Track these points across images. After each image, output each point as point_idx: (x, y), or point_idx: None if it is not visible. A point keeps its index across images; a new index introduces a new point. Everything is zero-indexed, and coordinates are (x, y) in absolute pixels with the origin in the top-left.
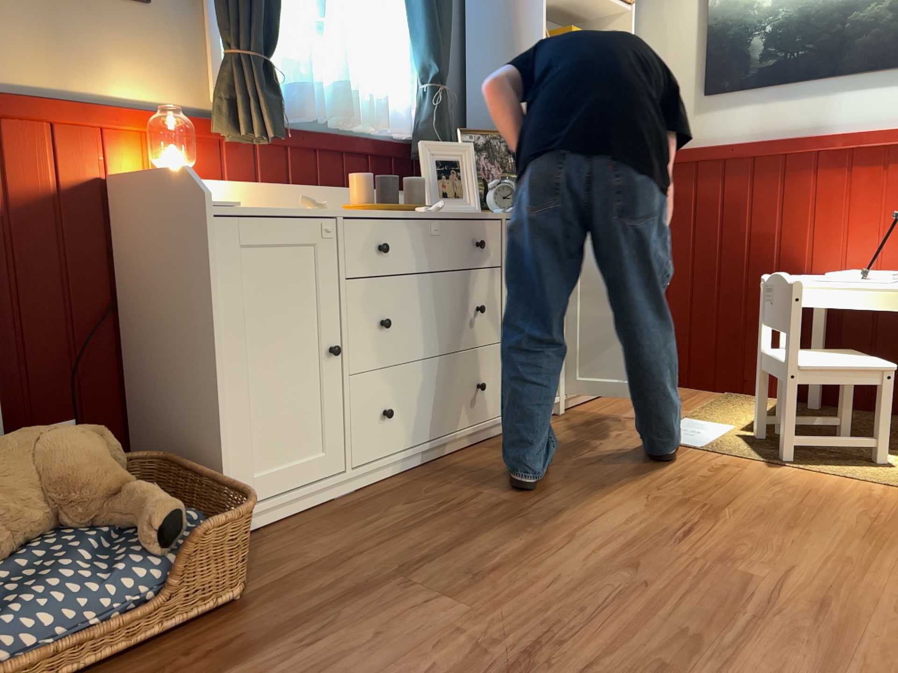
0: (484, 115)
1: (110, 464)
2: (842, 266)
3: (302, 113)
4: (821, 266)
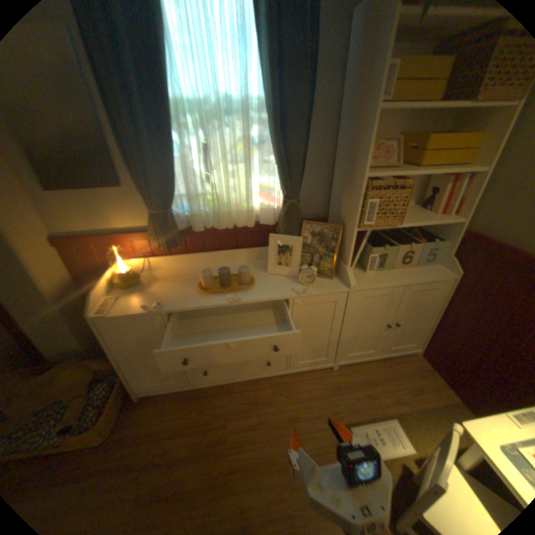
0: (335, 204)
1: (85, 381)
2: None
3: (194, 228)
4: None
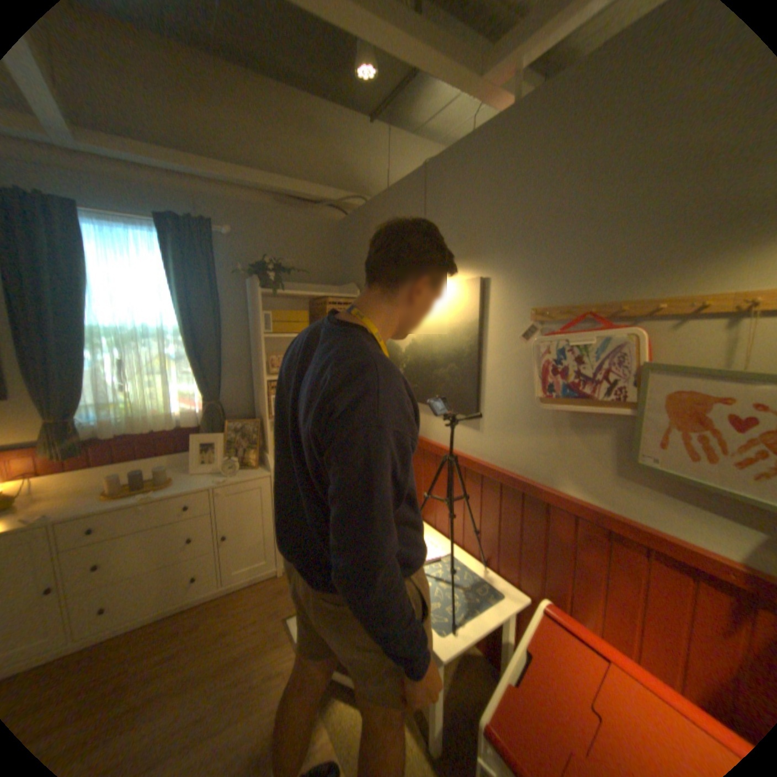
0: (257, 405)
1: None
2: (435, 524)
3: (102, 438)
4: (428, 519)
